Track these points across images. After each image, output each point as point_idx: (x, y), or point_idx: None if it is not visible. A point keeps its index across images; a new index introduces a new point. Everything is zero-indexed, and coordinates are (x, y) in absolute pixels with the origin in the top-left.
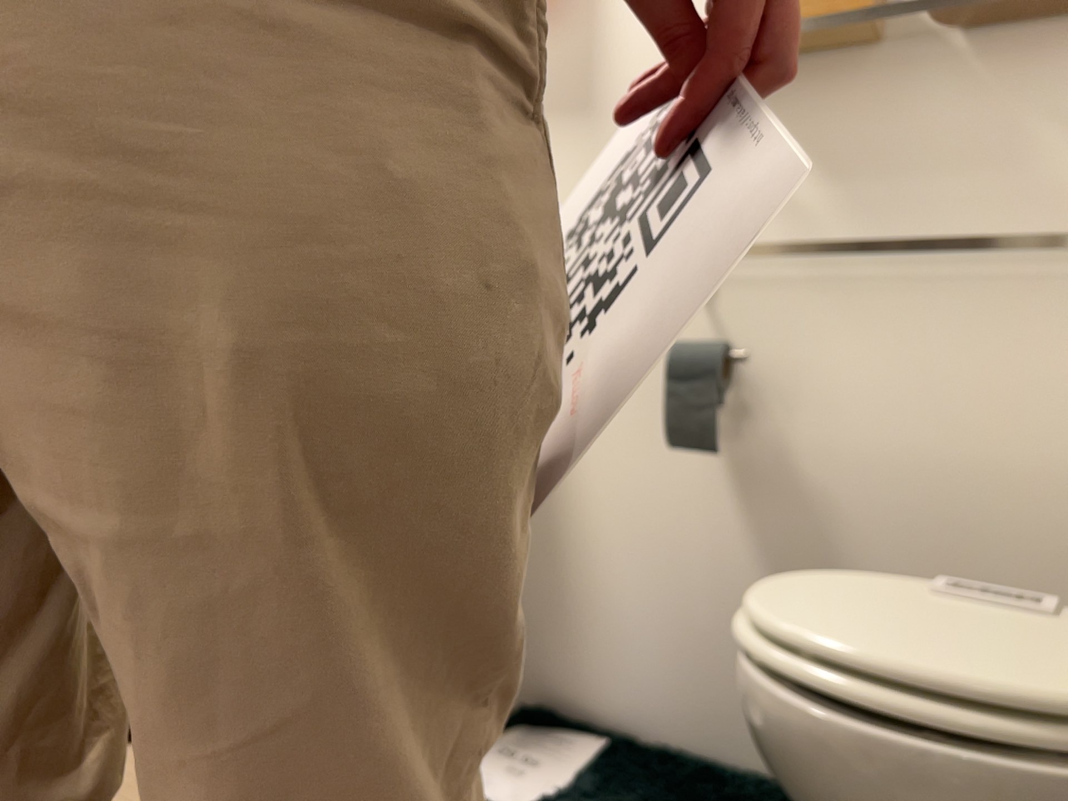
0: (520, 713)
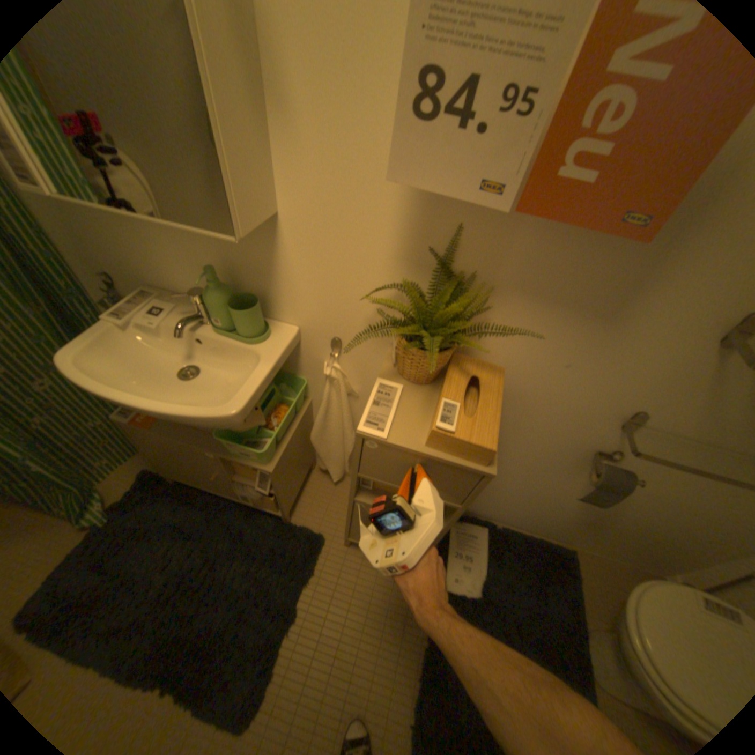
0: None
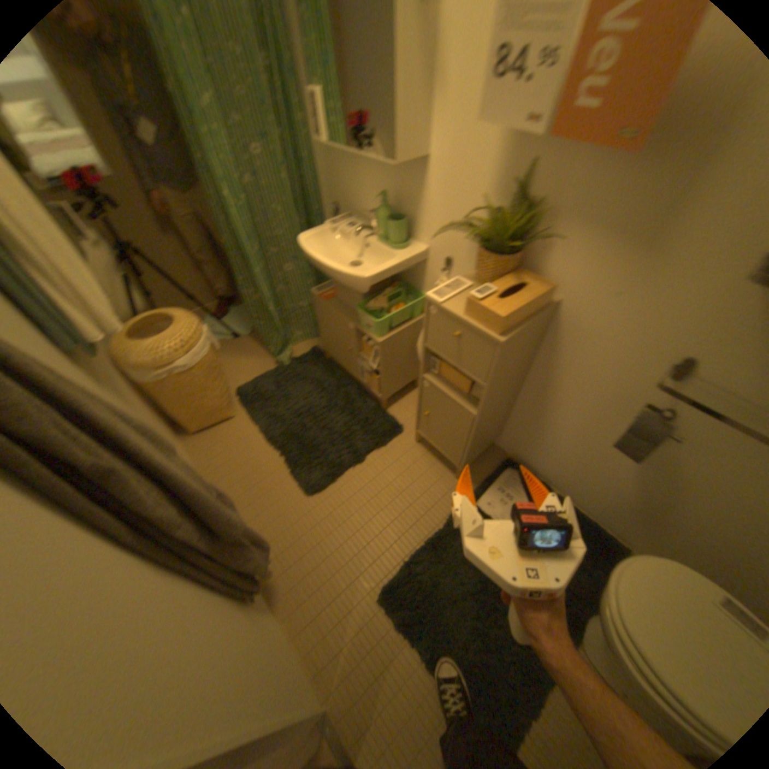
0: (511, 463)
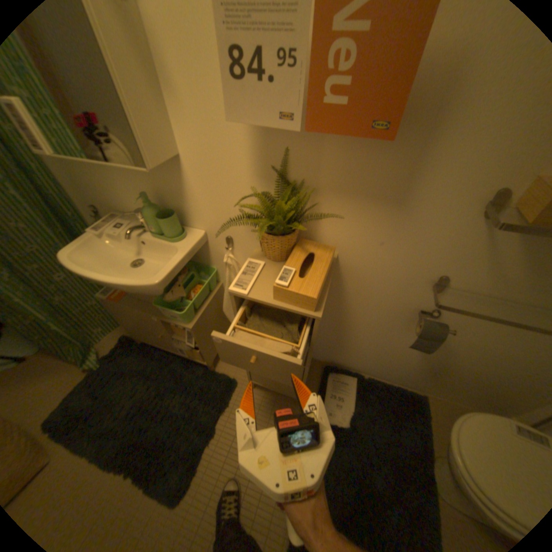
0: (328, 370)
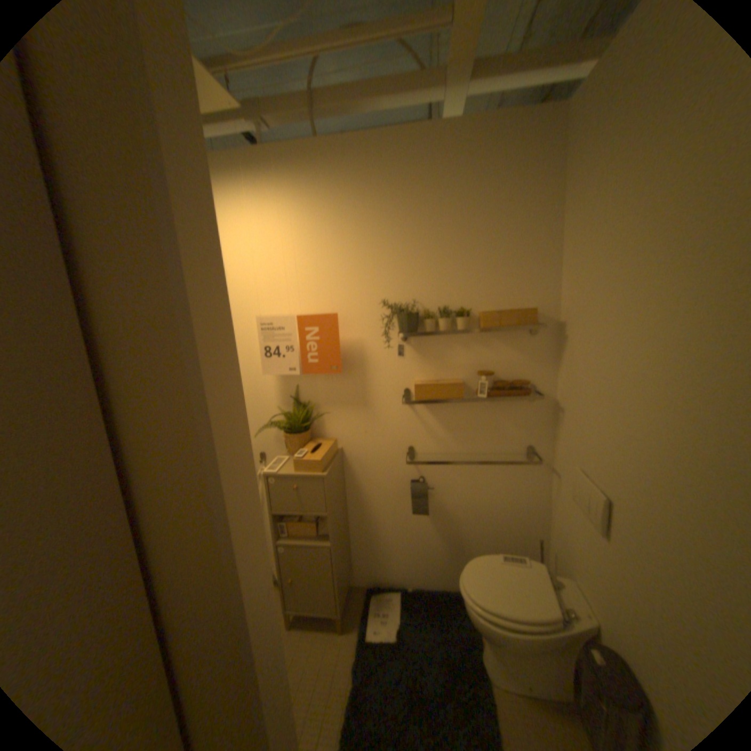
0: (369, 593)
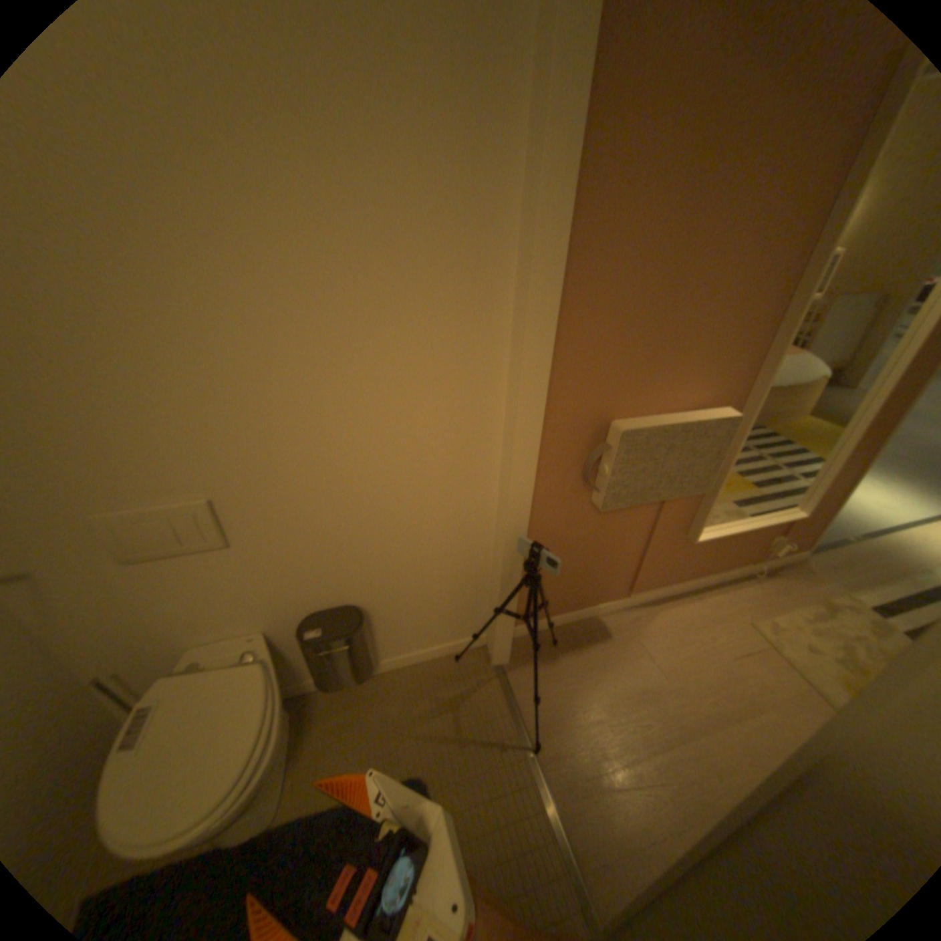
0: None
